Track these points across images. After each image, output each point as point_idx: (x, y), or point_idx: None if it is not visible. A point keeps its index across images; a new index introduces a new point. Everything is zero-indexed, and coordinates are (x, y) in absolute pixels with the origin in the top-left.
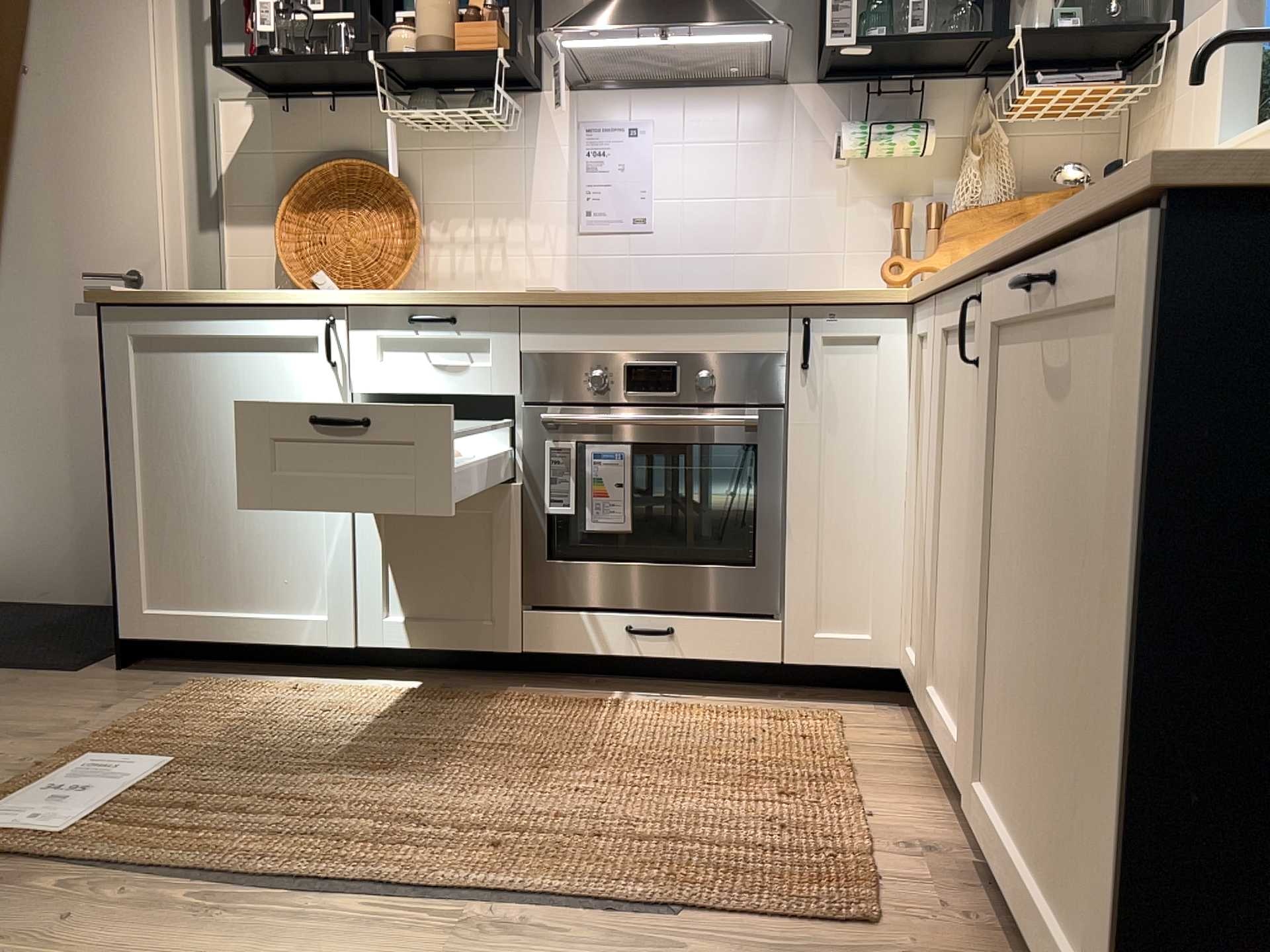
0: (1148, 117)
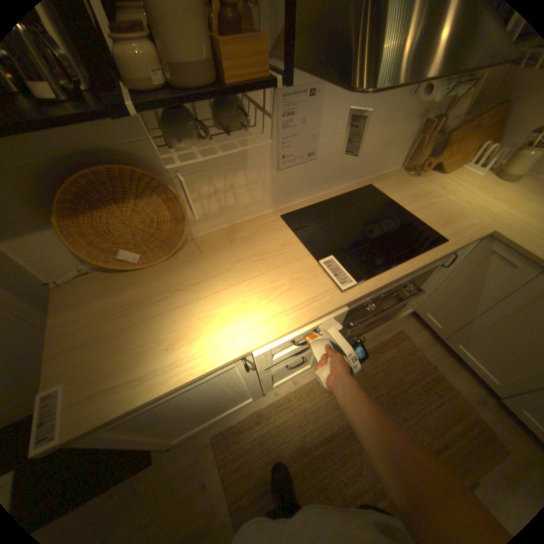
0: None
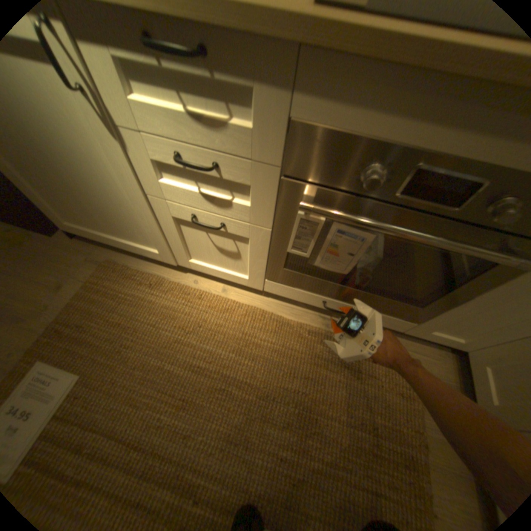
0: None
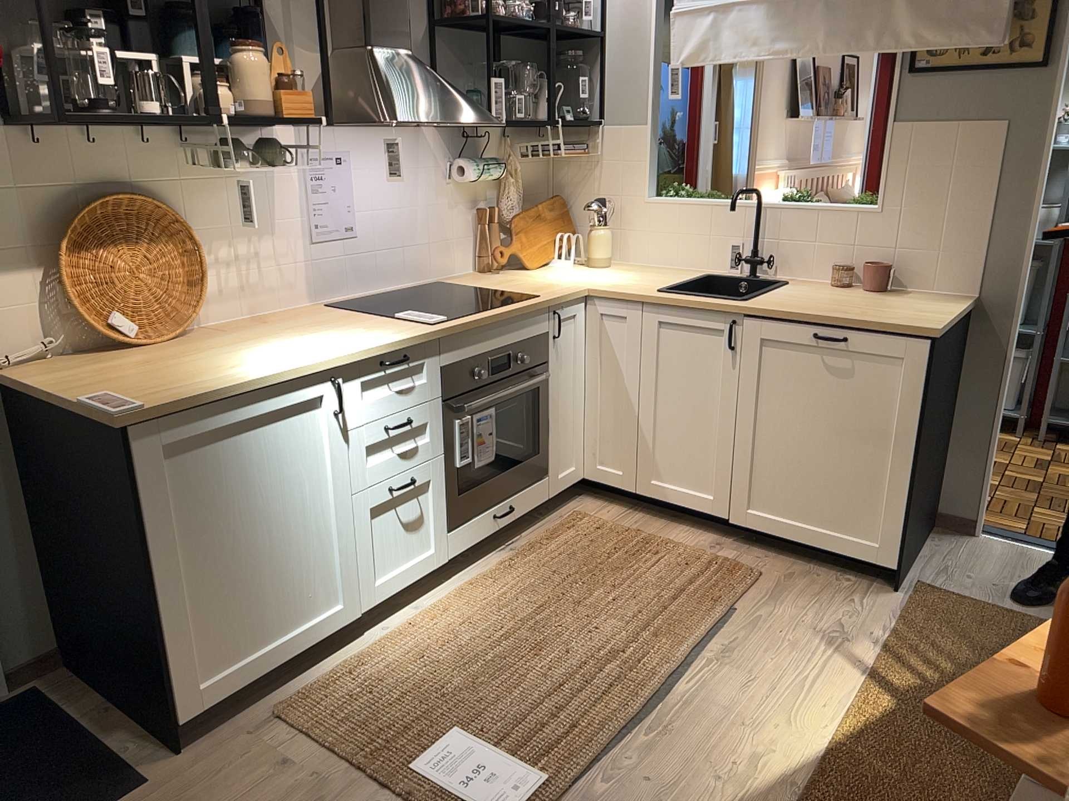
0: (579, 159)
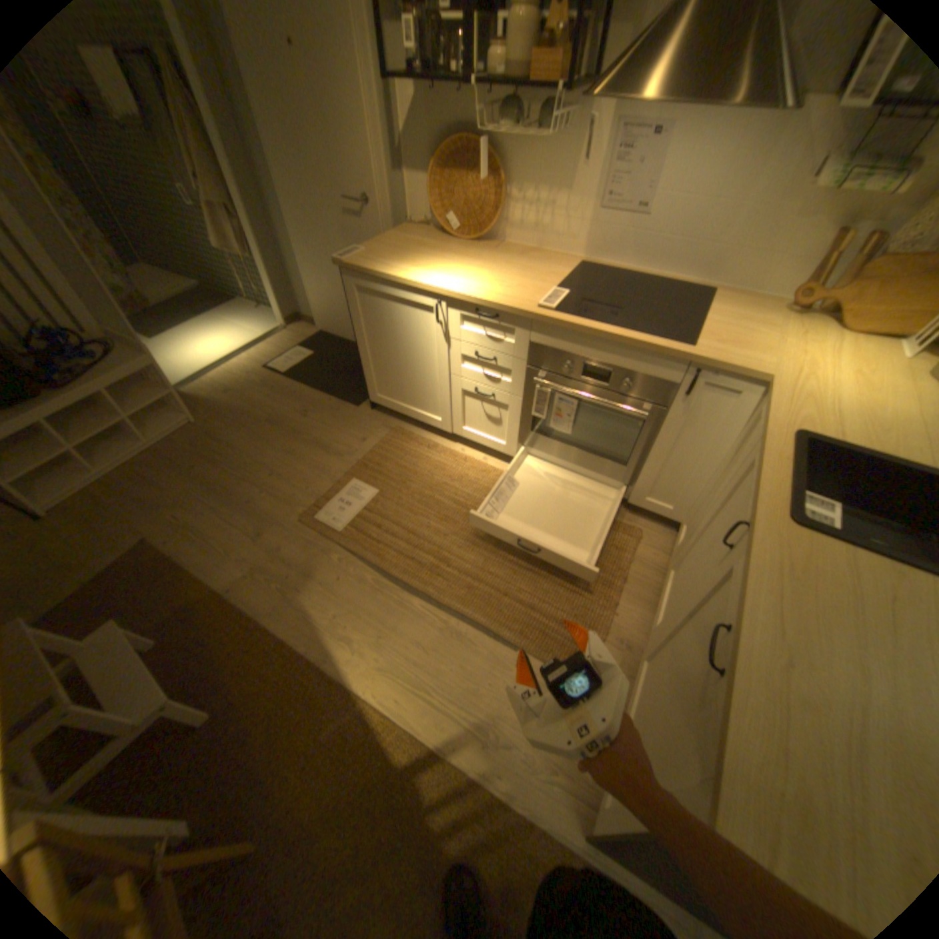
0: None
